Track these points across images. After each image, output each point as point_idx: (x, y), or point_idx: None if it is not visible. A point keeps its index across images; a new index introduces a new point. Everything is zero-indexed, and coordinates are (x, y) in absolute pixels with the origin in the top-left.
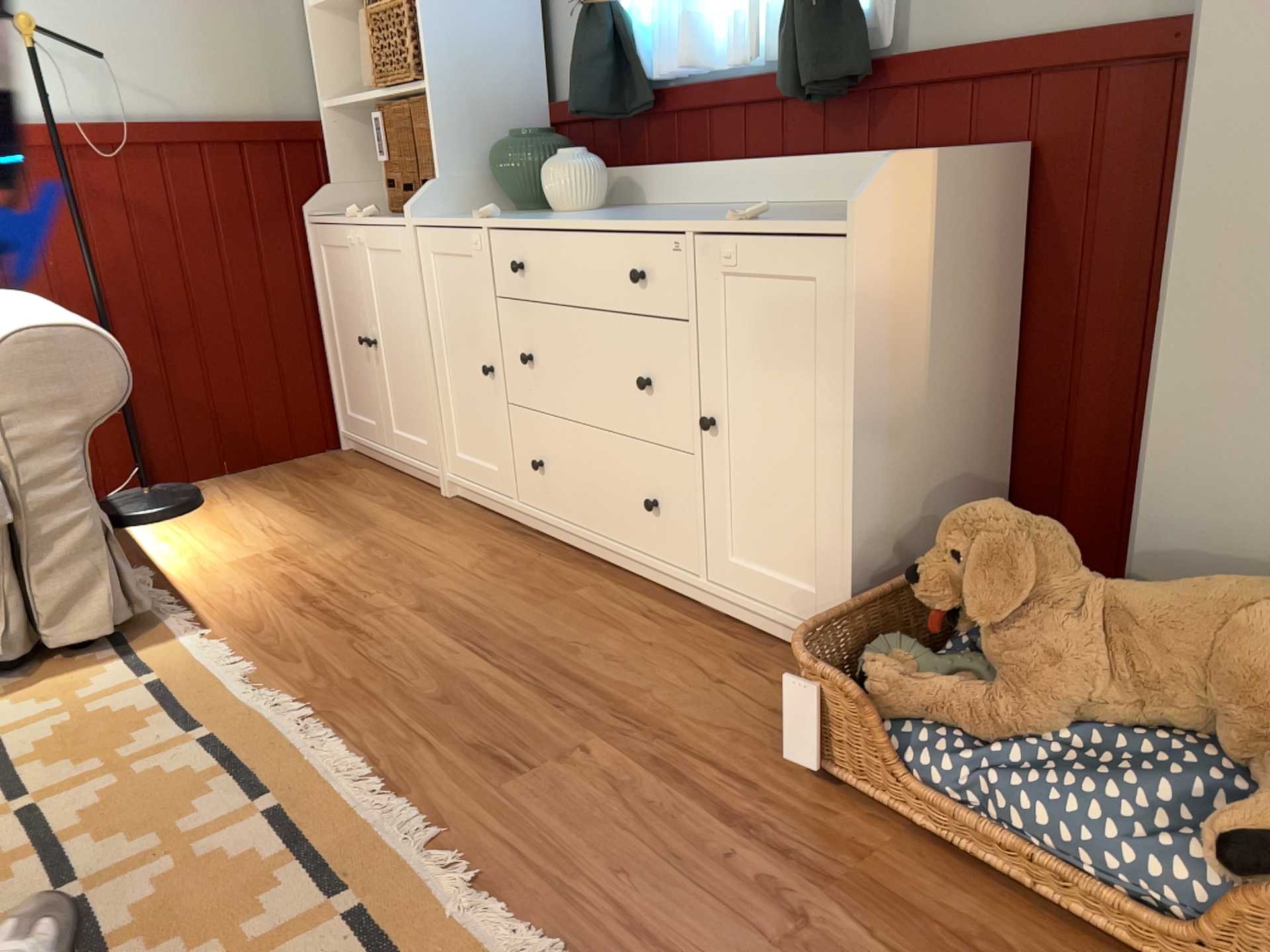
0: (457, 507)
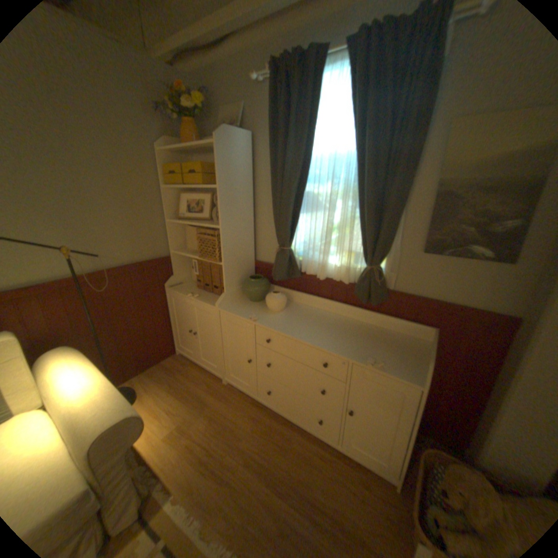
0: (231, 390)
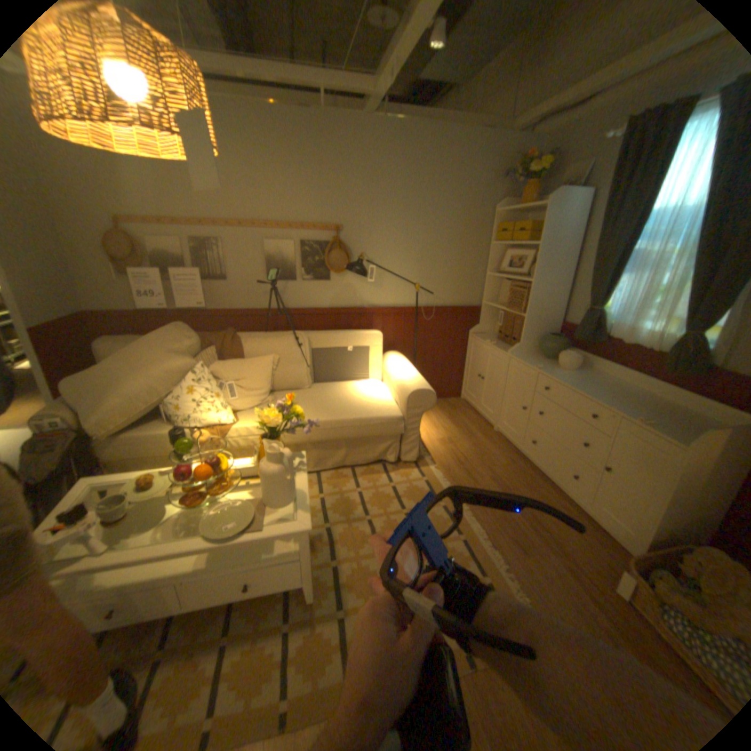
0: (499, 437)
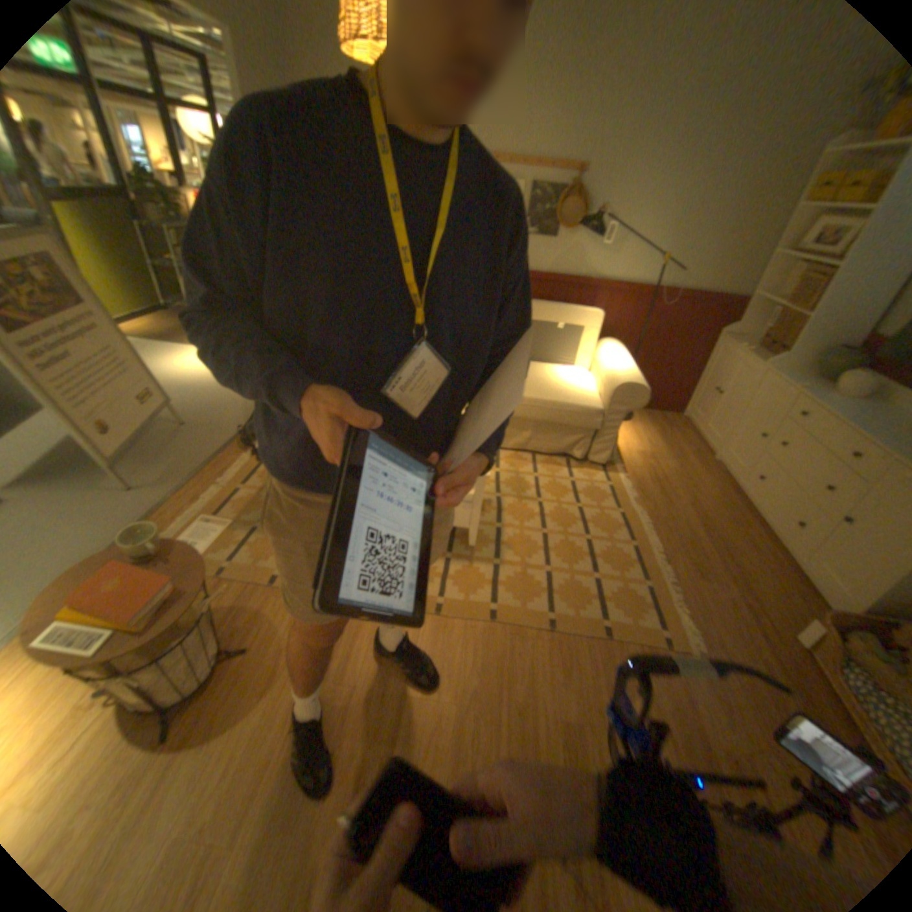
0: (718, 467)
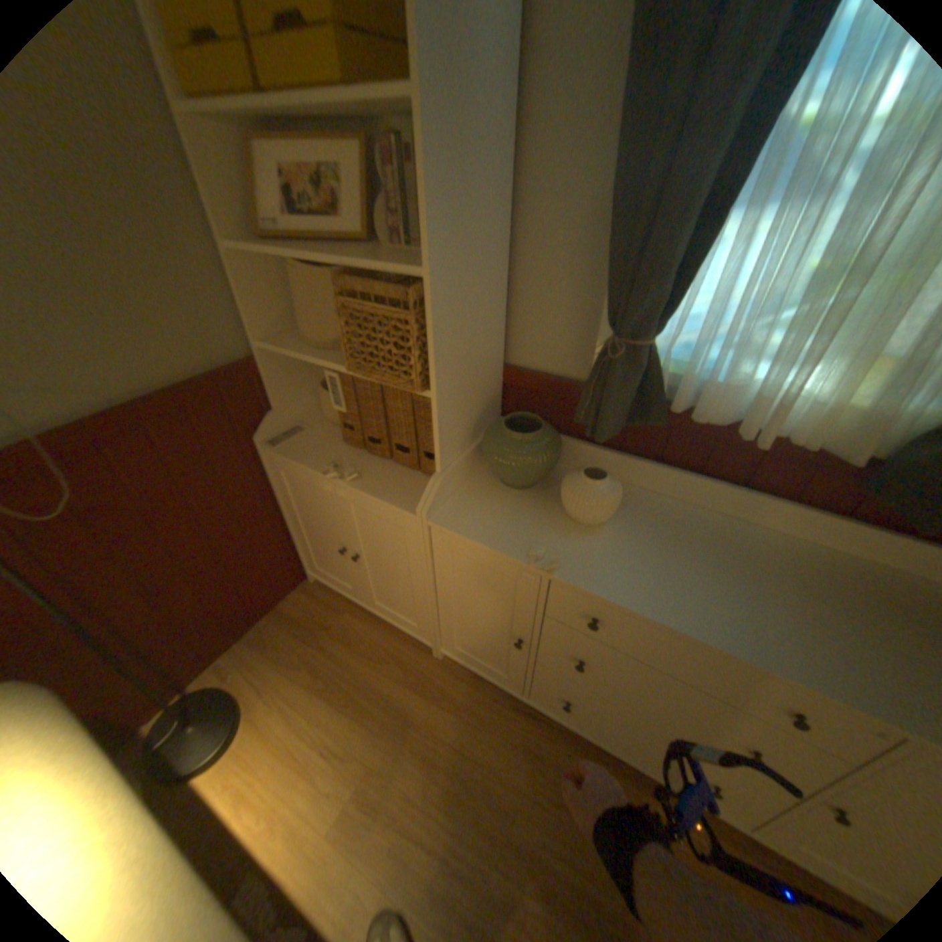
0: (457, 674)
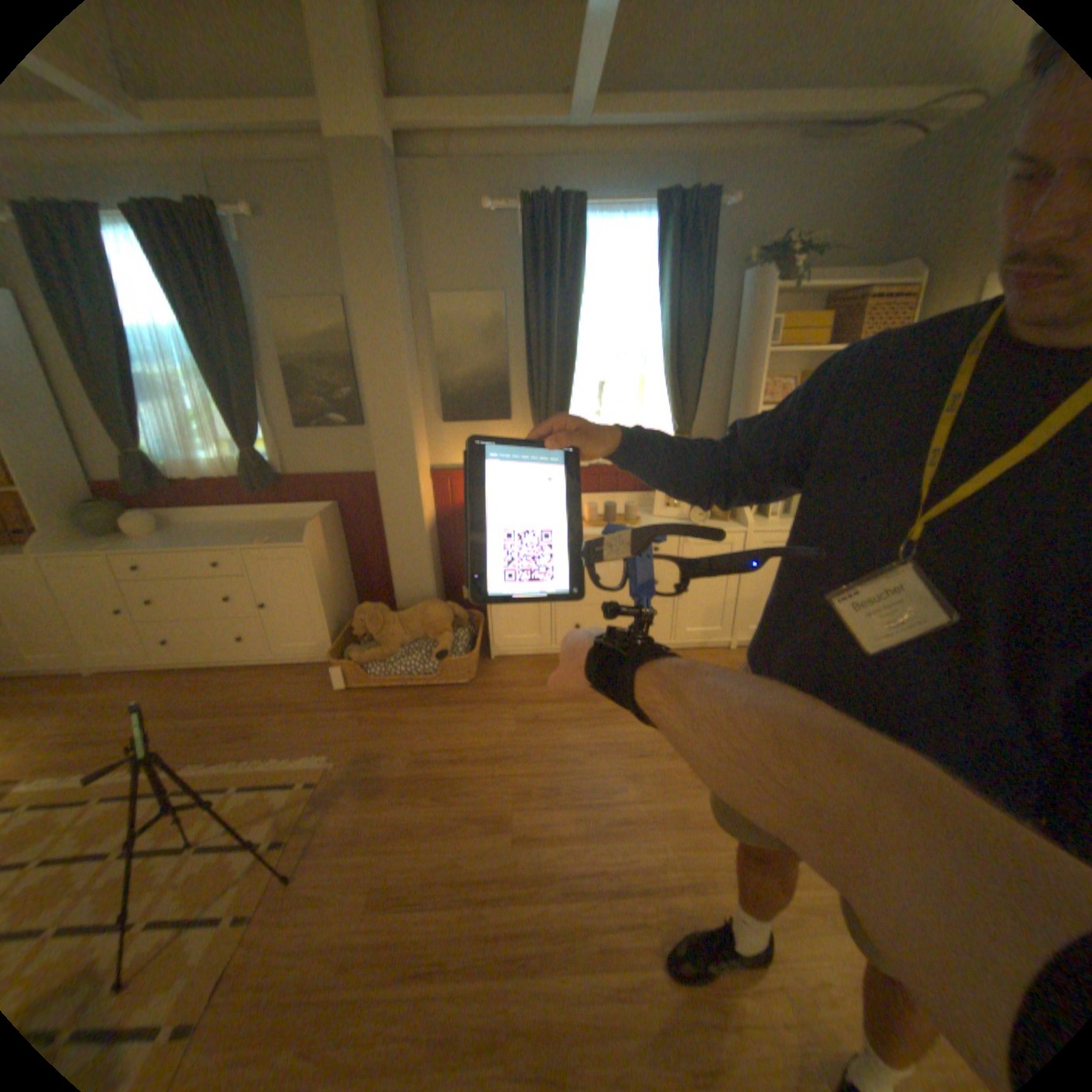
0: (101, 679)
